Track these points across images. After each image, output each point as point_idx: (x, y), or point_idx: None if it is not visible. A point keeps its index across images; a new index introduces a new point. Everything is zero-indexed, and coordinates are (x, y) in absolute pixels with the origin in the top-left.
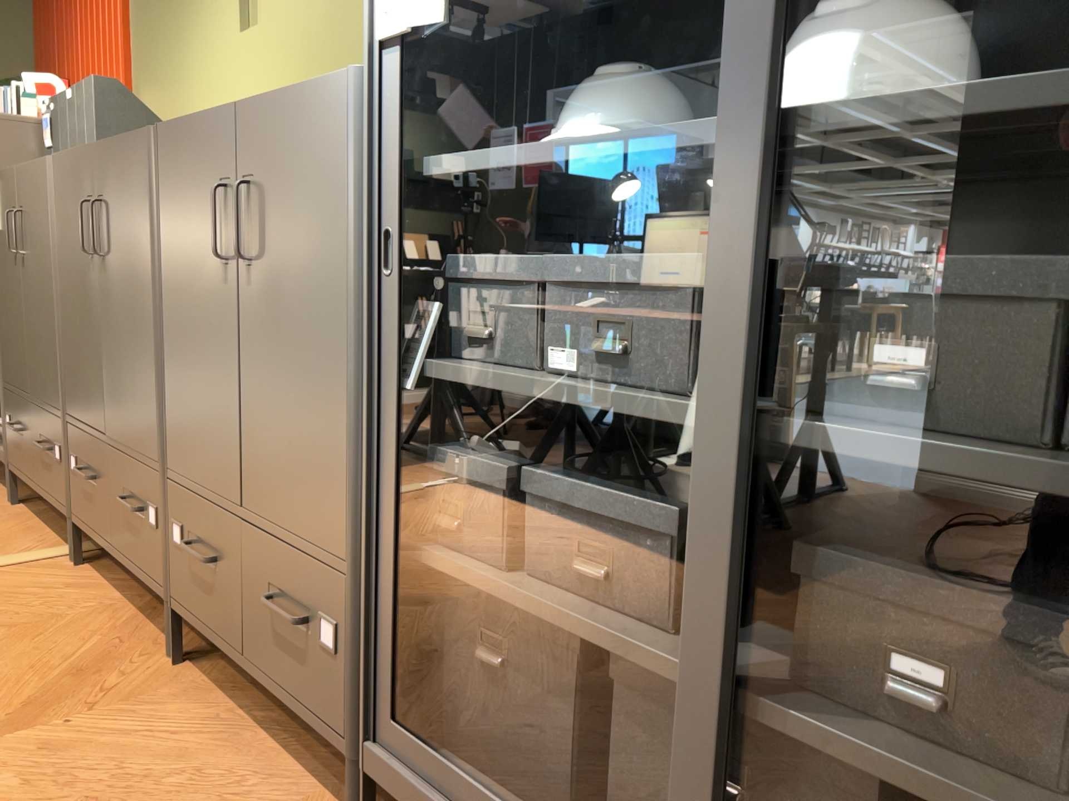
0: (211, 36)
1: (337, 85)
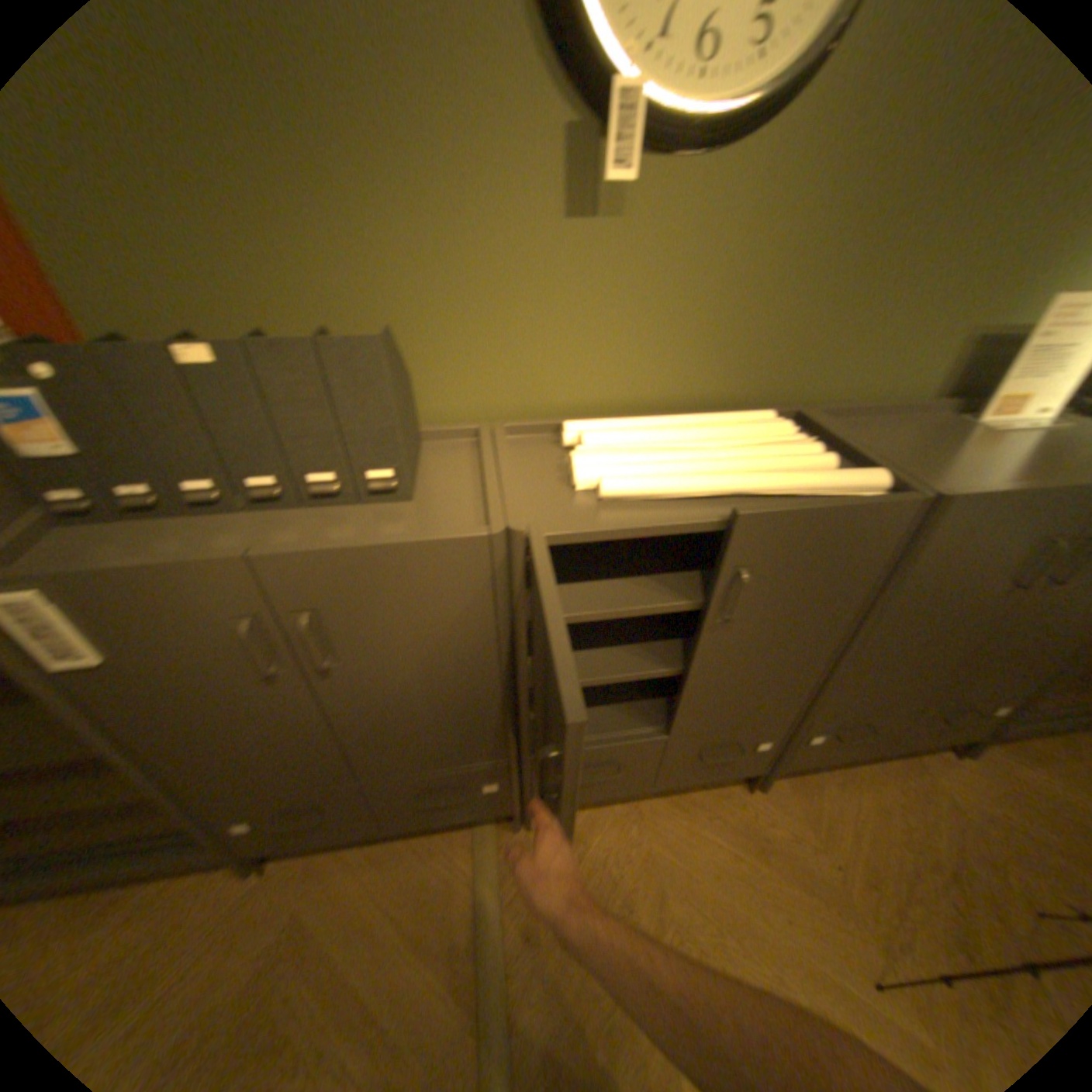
0: (456, 193)
1: None
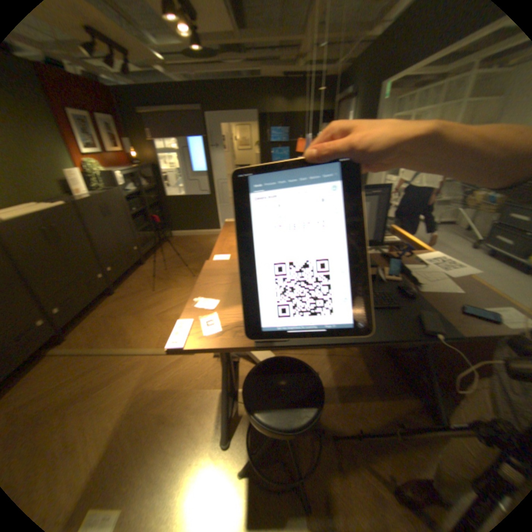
0: None
1: (115, 190)
